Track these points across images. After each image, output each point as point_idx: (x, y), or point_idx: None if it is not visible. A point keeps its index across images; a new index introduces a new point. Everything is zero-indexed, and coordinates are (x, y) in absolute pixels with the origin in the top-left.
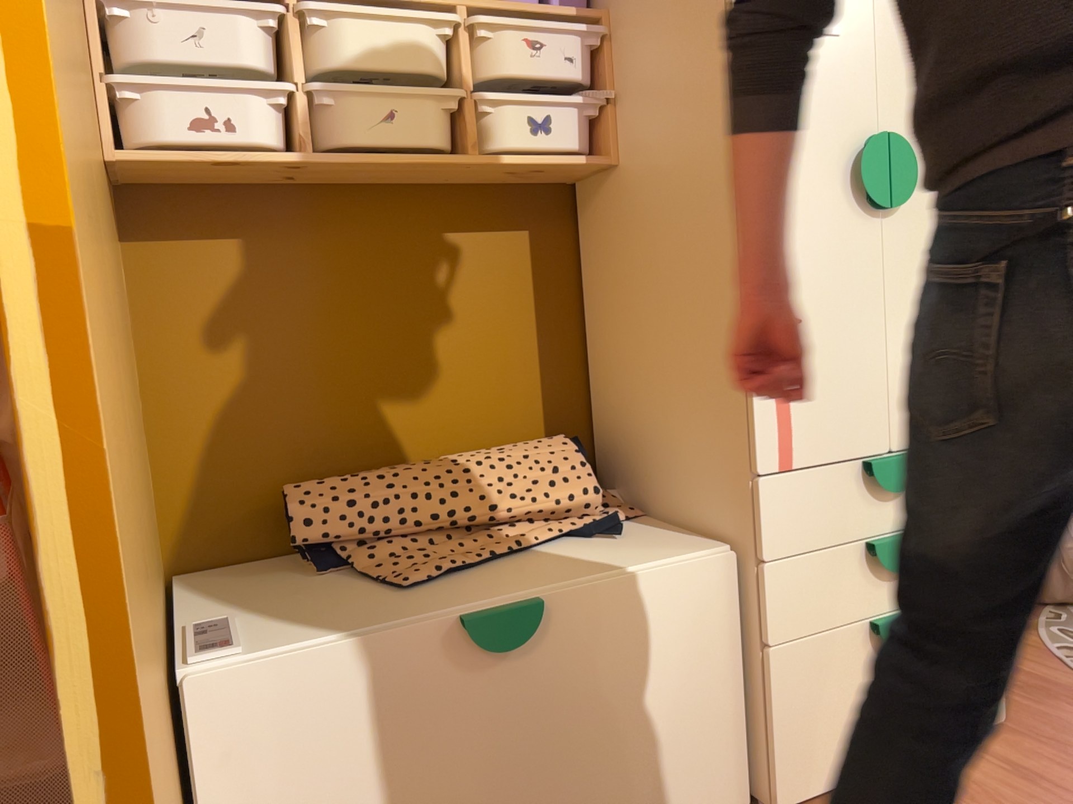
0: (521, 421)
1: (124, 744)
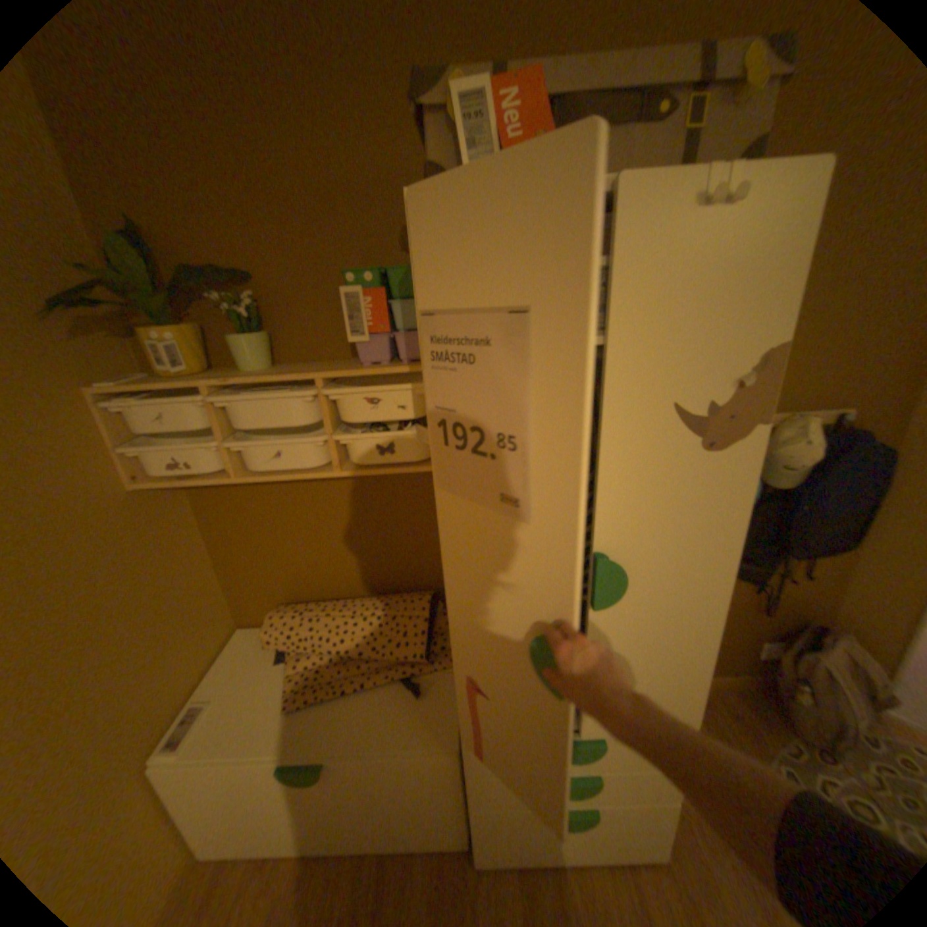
0: (414, 577)
1: None
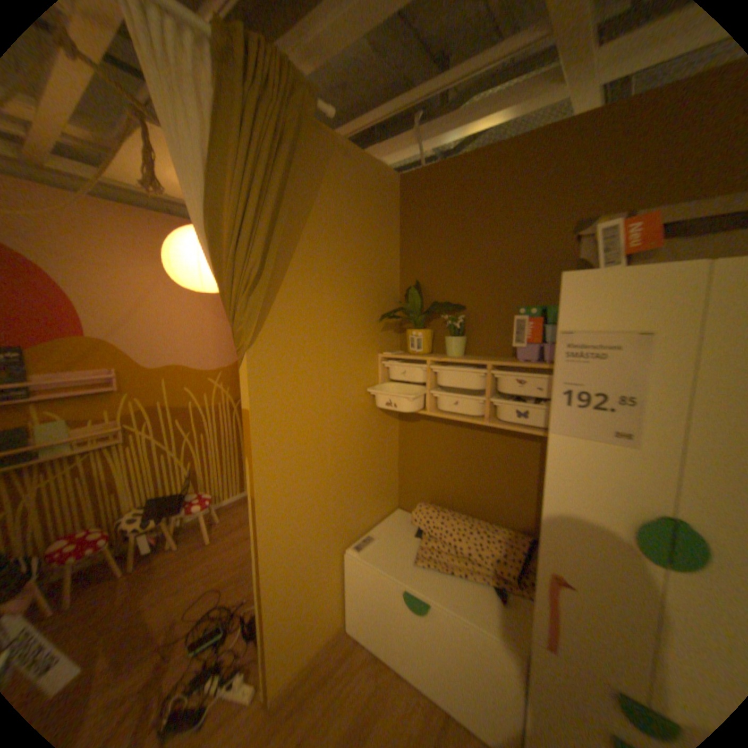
0: (521, 521)
1: (261, 579)
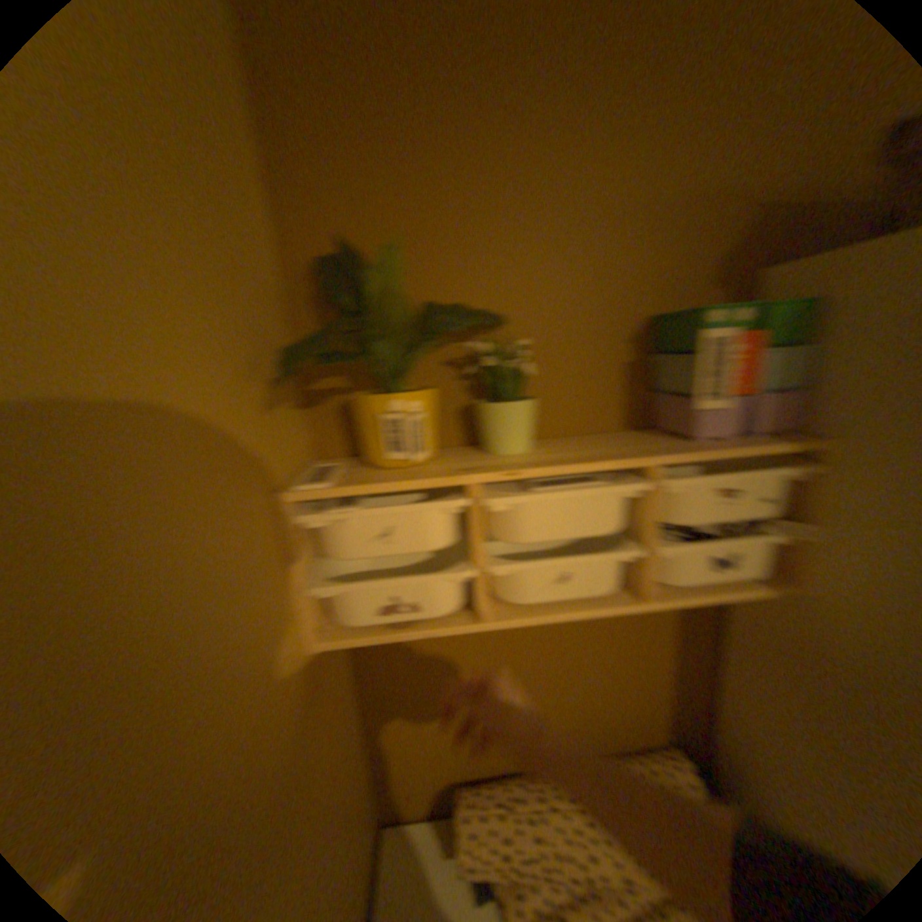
0: (648, 728)
1: None
